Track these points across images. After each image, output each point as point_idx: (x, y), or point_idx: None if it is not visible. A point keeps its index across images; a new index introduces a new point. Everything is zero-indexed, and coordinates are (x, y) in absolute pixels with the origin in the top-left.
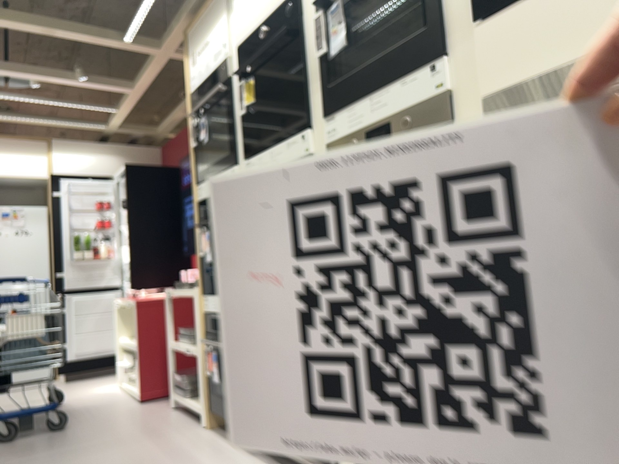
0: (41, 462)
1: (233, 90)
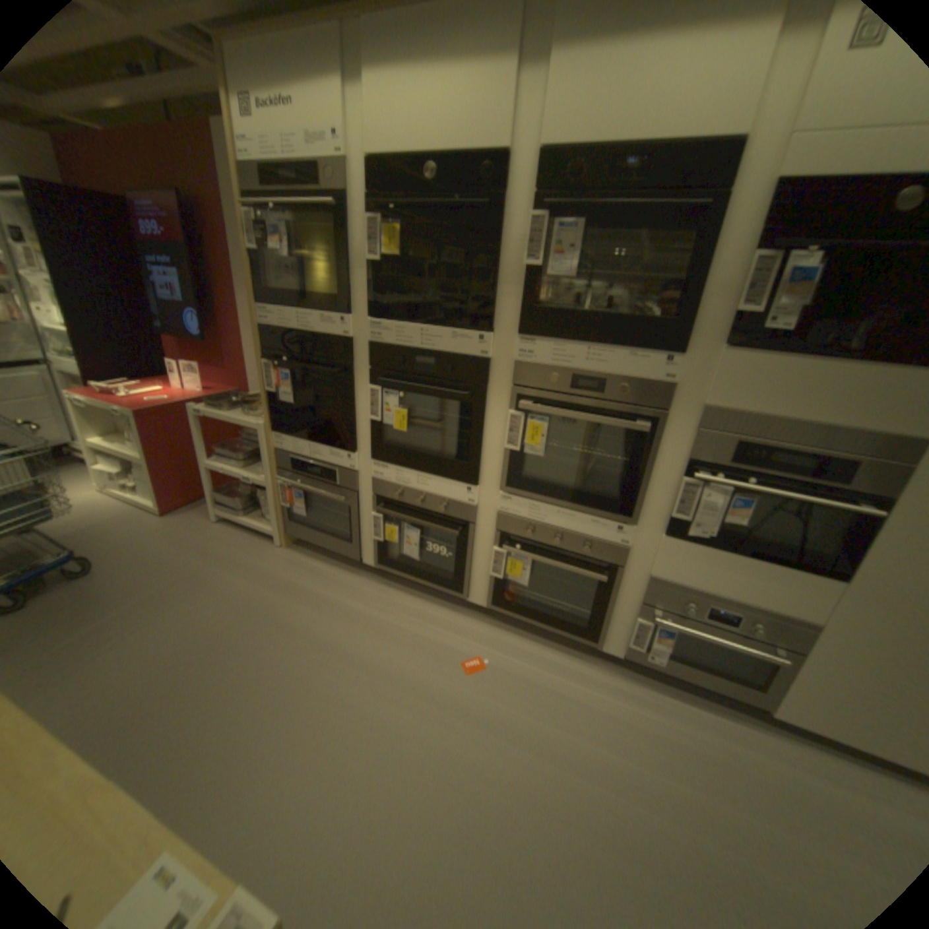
0: (115, 630)
1: (348, 214)
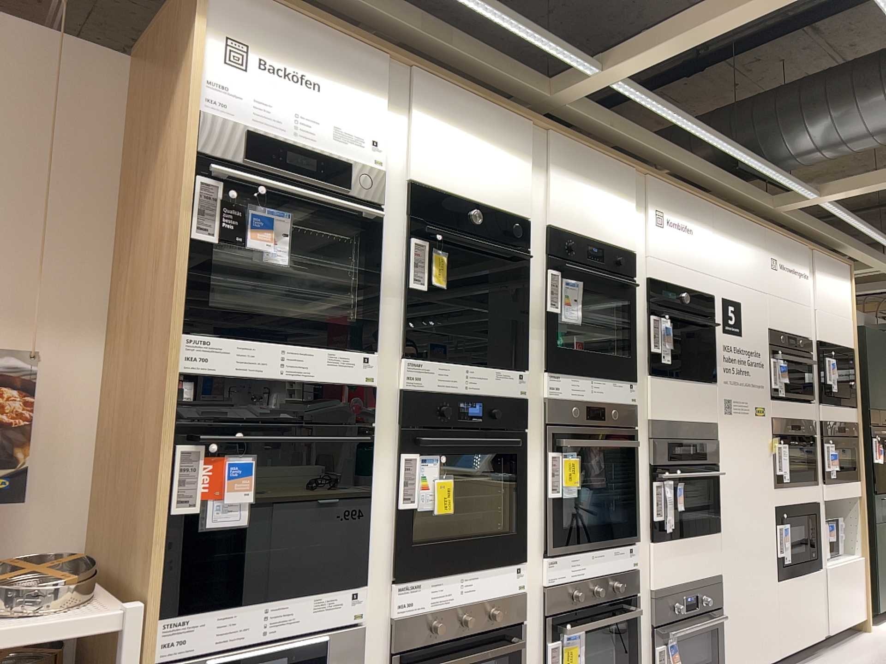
0: None
1: (385, 232)
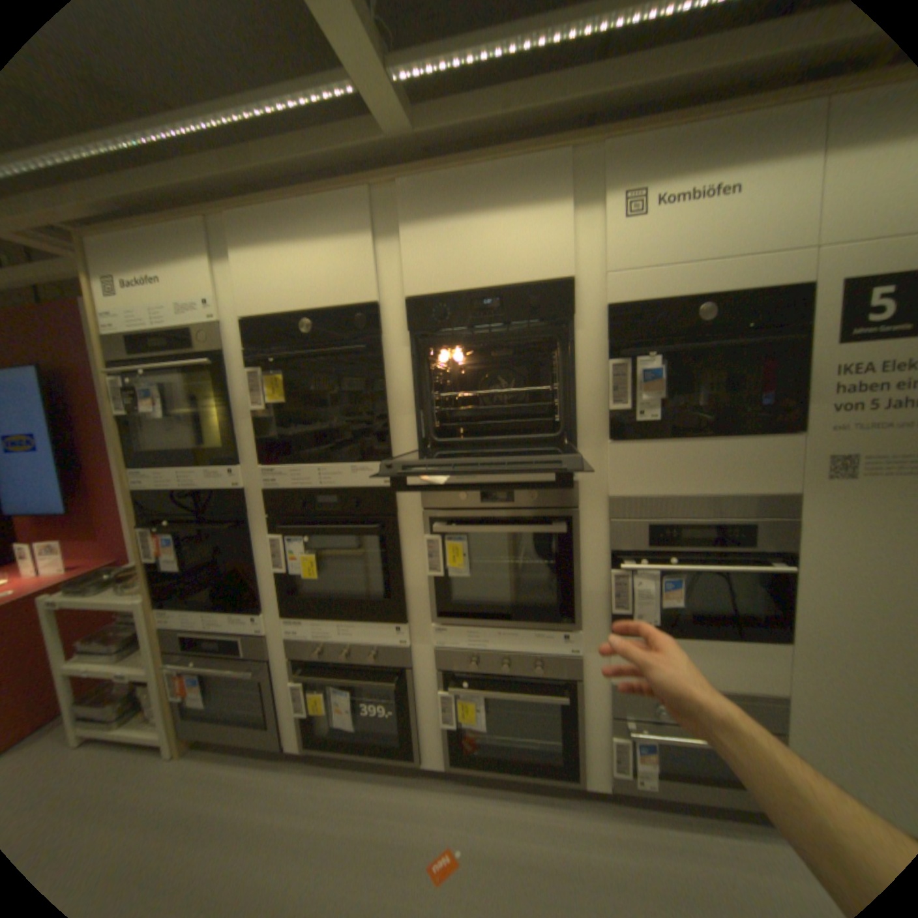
0: None
1: (227, 370)
